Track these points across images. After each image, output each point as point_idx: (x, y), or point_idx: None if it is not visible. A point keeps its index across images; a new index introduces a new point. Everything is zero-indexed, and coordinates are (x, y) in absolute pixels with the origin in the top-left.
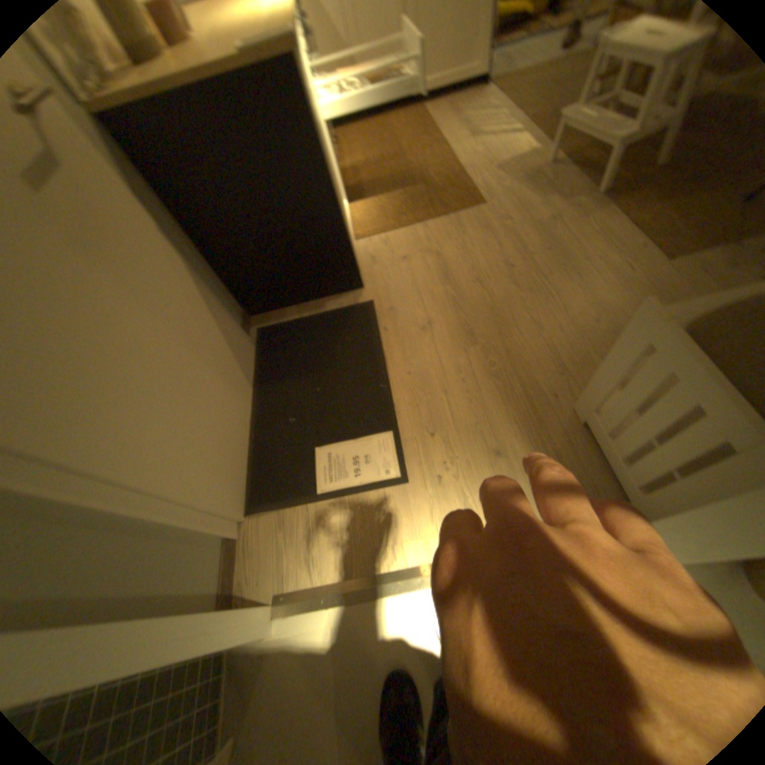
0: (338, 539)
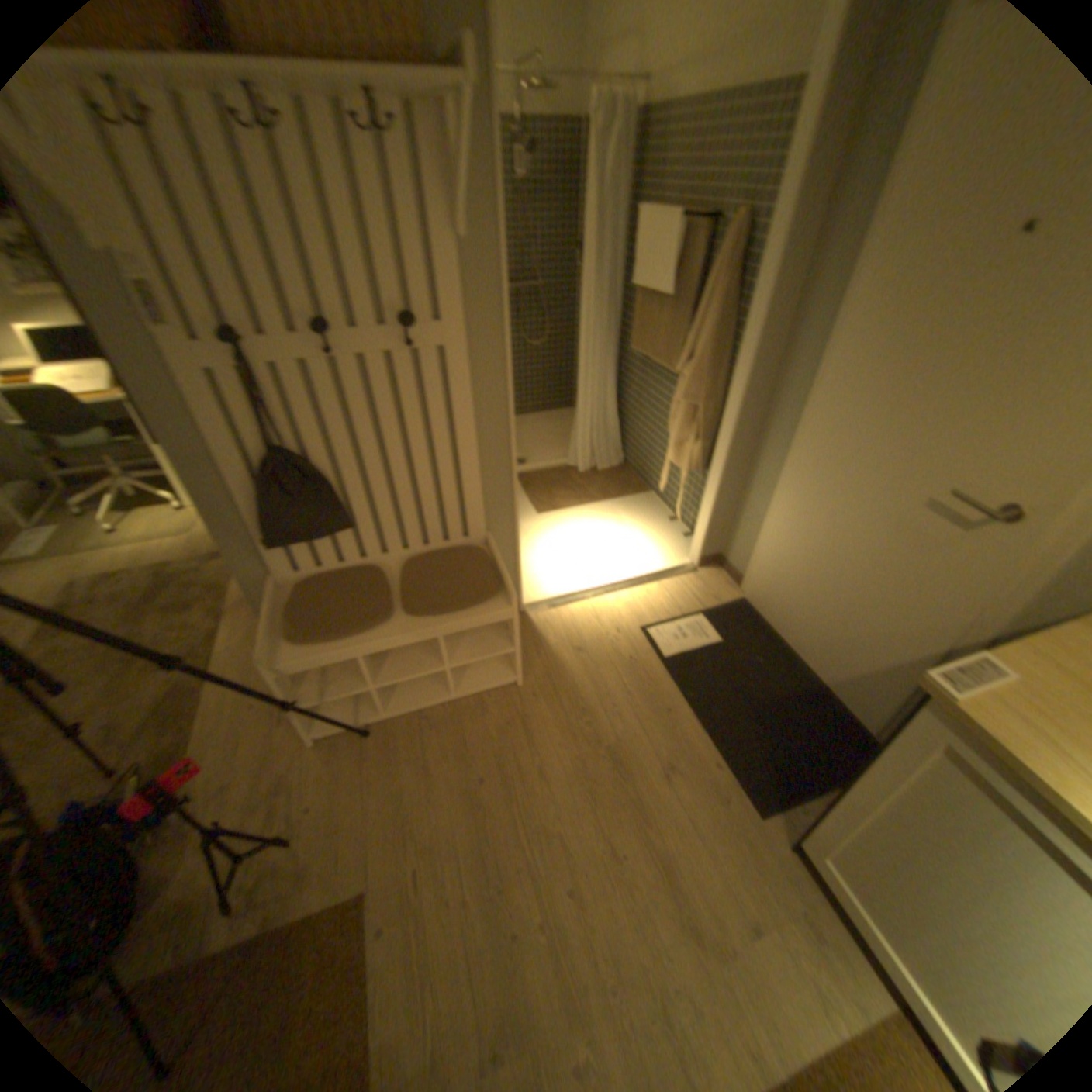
0: (675, 598)
